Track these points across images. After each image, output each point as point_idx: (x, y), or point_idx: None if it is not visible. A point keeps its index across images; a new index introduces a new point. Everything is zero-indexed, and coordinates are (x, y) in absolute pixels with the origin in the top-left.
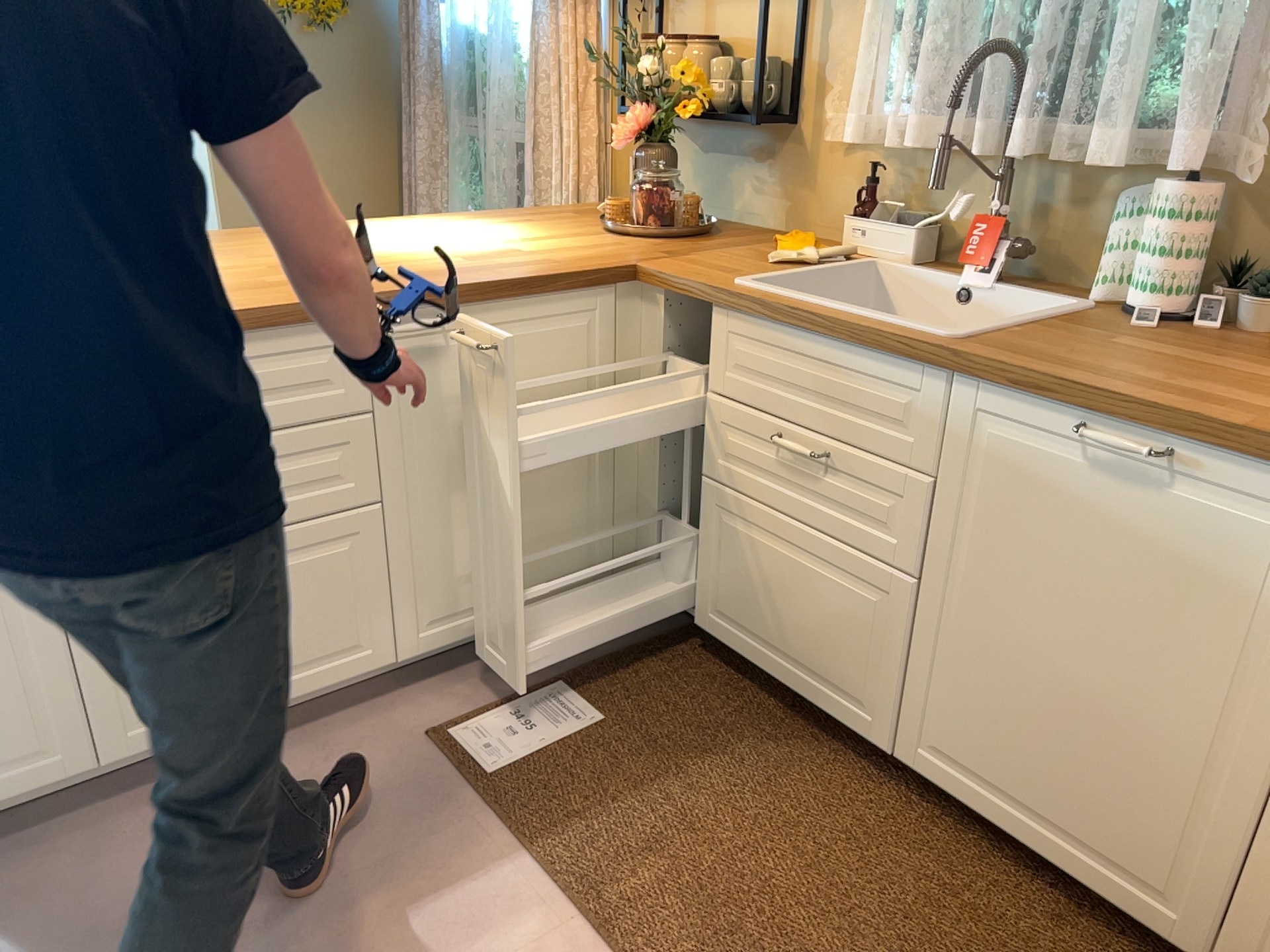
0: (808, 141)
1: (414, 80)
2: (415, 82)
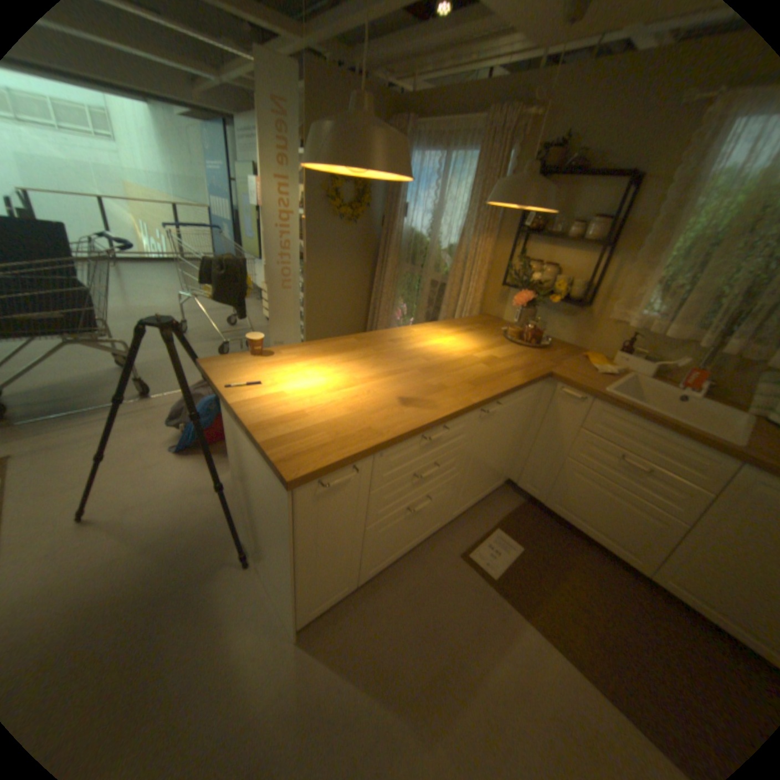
0: (596, 314)
1: (385, 246)
2: (388, 247)
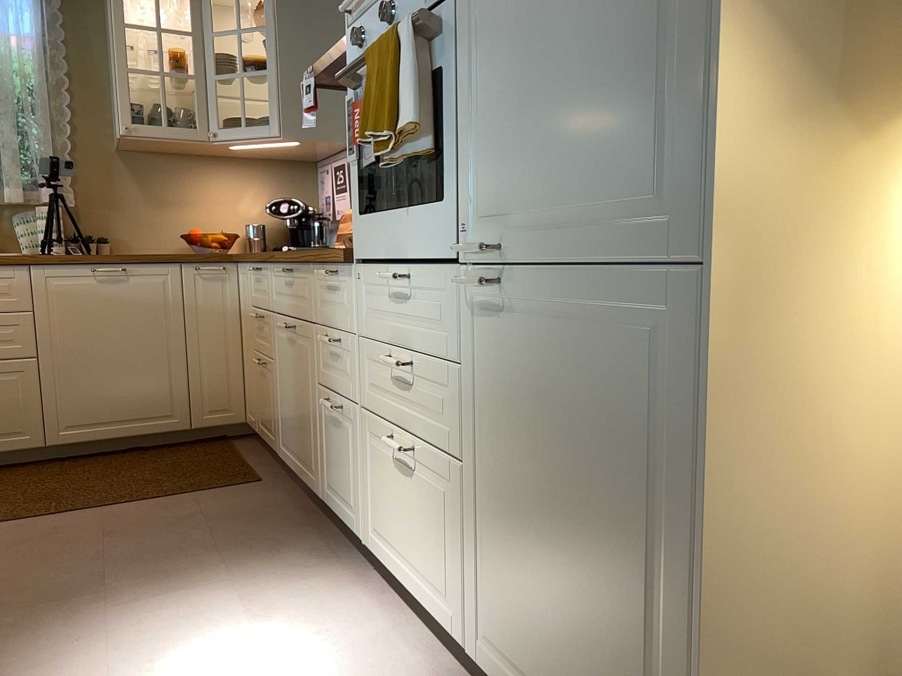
0: None
1: None
2: None
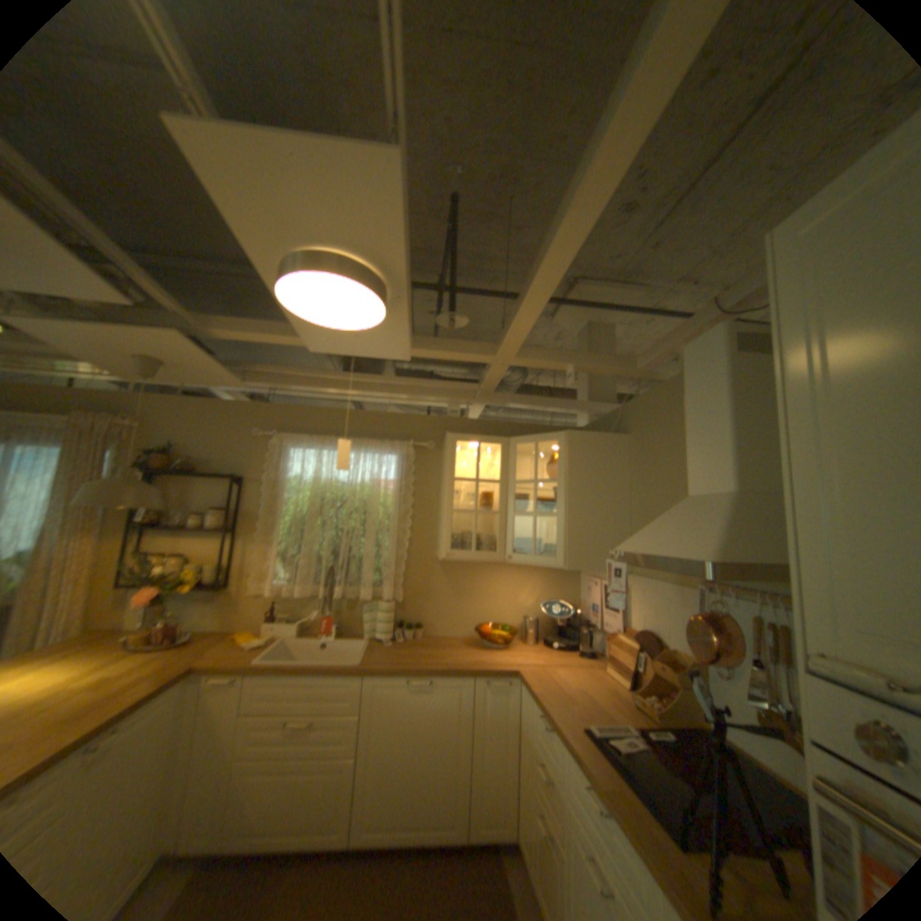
0: (236, 593)
1: None
2: None
